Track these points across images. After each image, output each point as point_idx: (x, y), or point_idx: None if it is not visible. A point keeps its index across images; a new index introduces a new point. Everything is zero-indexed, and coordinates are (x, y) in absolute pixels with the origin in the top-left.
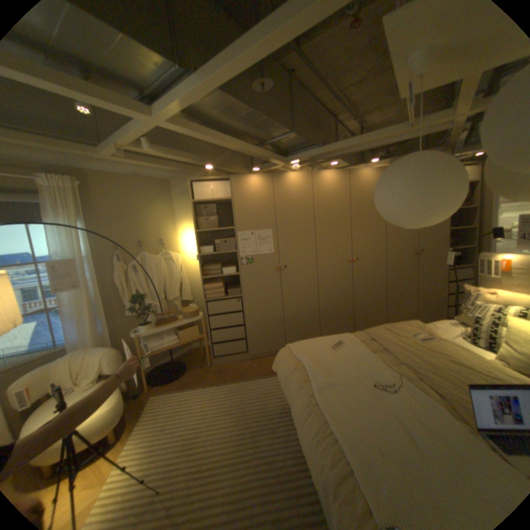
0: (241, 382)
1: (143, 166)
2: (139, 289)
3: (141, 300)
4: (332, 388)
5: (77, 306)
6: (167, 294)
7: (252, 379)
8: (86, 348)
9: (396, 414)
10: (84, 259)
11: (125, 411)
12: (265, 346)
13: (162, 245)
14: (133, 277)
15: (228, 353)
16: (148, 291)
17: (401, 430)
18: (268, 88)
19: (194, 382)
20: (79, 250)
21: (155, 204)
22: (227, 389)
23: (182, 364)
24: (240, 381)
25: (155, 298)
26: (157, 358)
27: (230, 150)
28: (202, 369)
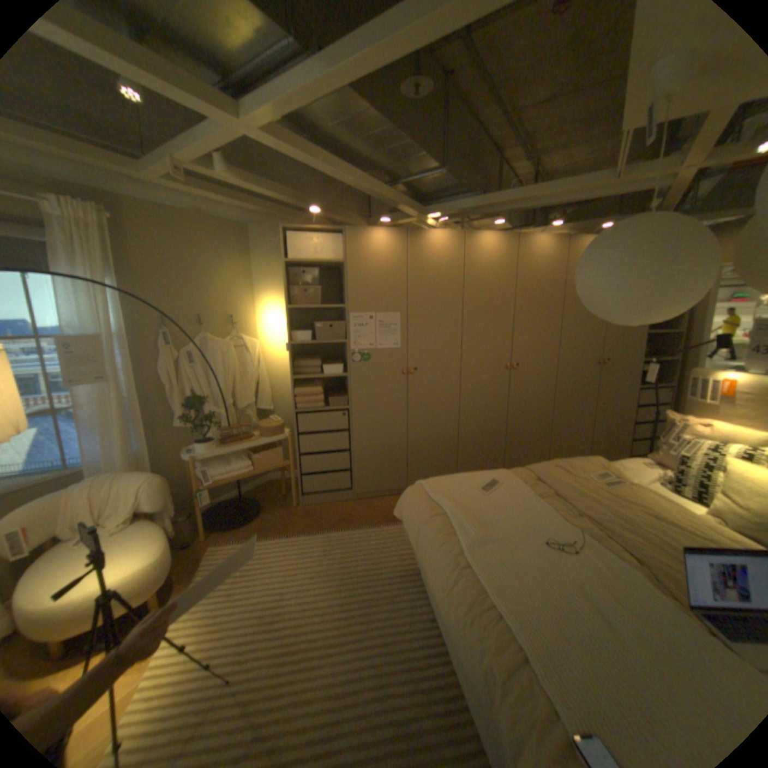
0: (343, 531)
1: (209, 200)
2: (196, 389)
3: (200, 406)
4: (489, 544)
5: (102, 409)
6: (238, 399)
7: (359, 528)
8: (114, 472)
9: (580, 583)
10: (114, 337)
11: (171, 565)
12: (378, 481)
13: (232, 325)
14: (188, 370)
15: (323, 490)
16: (209, 392)
17: (588, 605)
18: (424, 94)
19: (274, 528)
20: (108, 322)
21: (225, 260)
22: (323, 541)
23: (254, 502)
24: (341, 530)
25: (219, 403)
26: (218, 492)
27: (348, 187)
28: (284, 510)
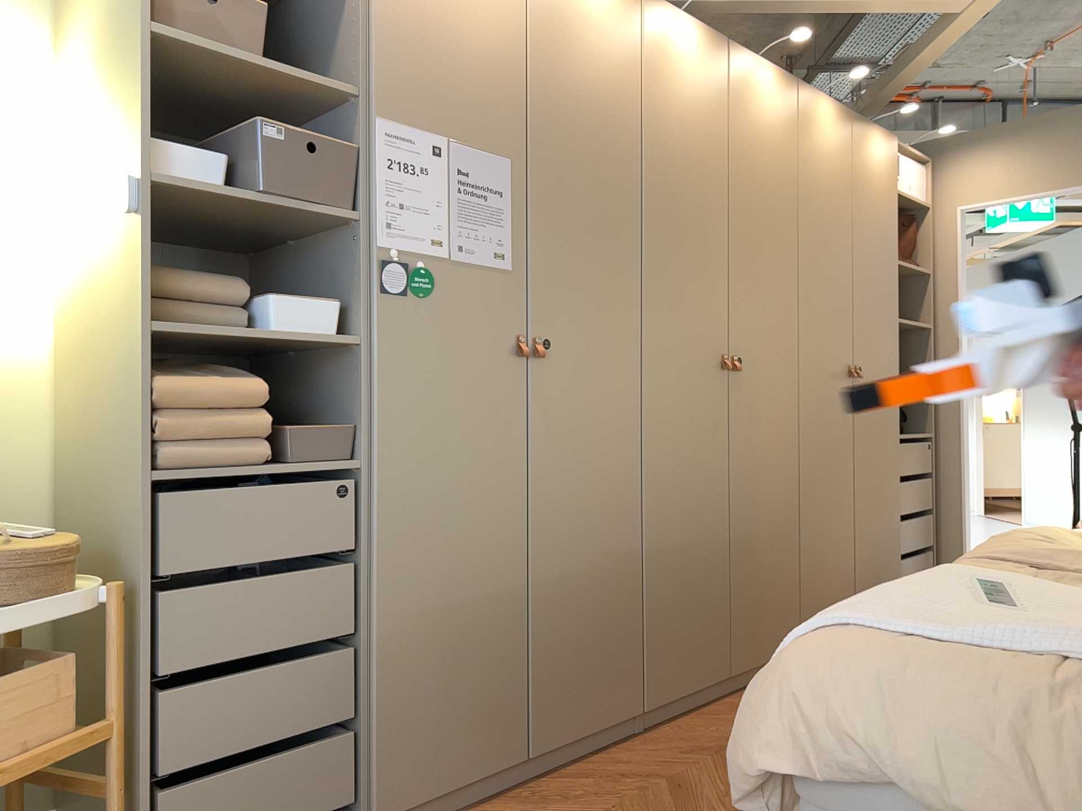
0: None
1: None
2: None
3: None
4: None
5: None
6: None
7: None
8: None
9: None
10: None
11: None
12: (448, 750)
13: None
14: None
15: None
16: None
17: None
18: None
19: None
20: None
21: None
22: None
23: None
24: None
25: None
26: None
27: None
28: None
